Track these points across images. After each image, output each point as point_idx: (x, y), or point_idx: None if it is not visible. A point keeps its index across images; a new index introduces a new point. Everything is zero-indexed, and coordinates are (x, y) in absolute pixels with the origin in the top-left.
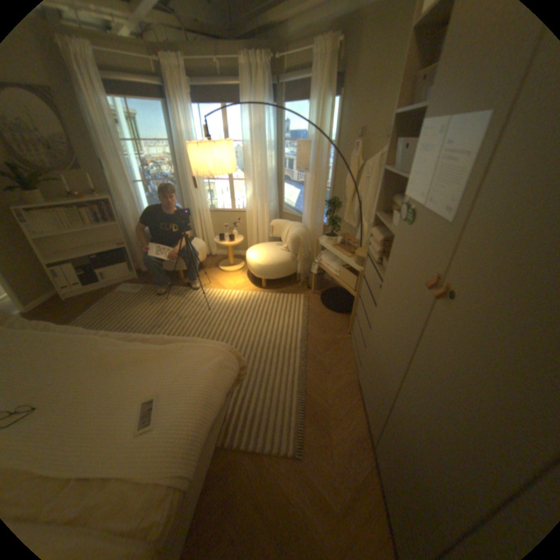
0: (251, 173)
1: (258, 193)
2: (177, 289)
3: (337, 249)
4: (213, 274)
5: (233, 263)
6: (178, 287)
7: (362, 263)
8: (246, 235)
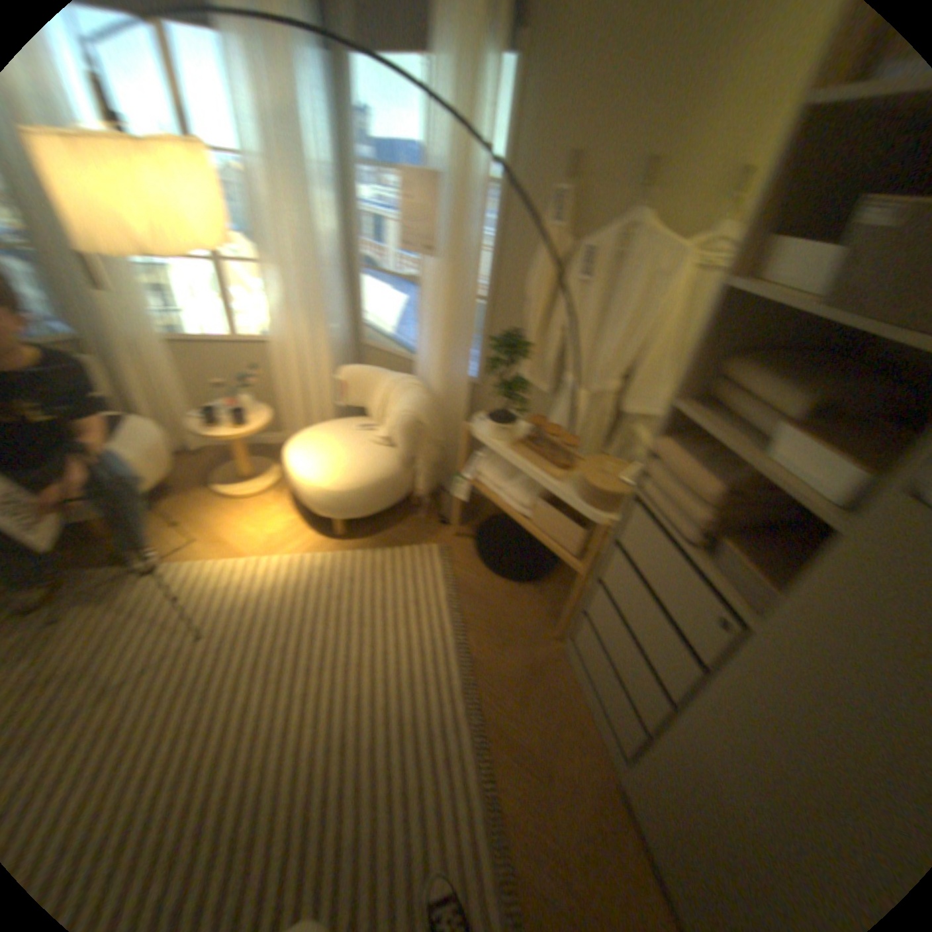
0: (271, 244)
1: (294, 296)
2: (81, 578)
3: (523, 456)
4: (194, 508)
5: (246, 471)
6: (85, 573)
7: (600, 502)
8: (271, 398)
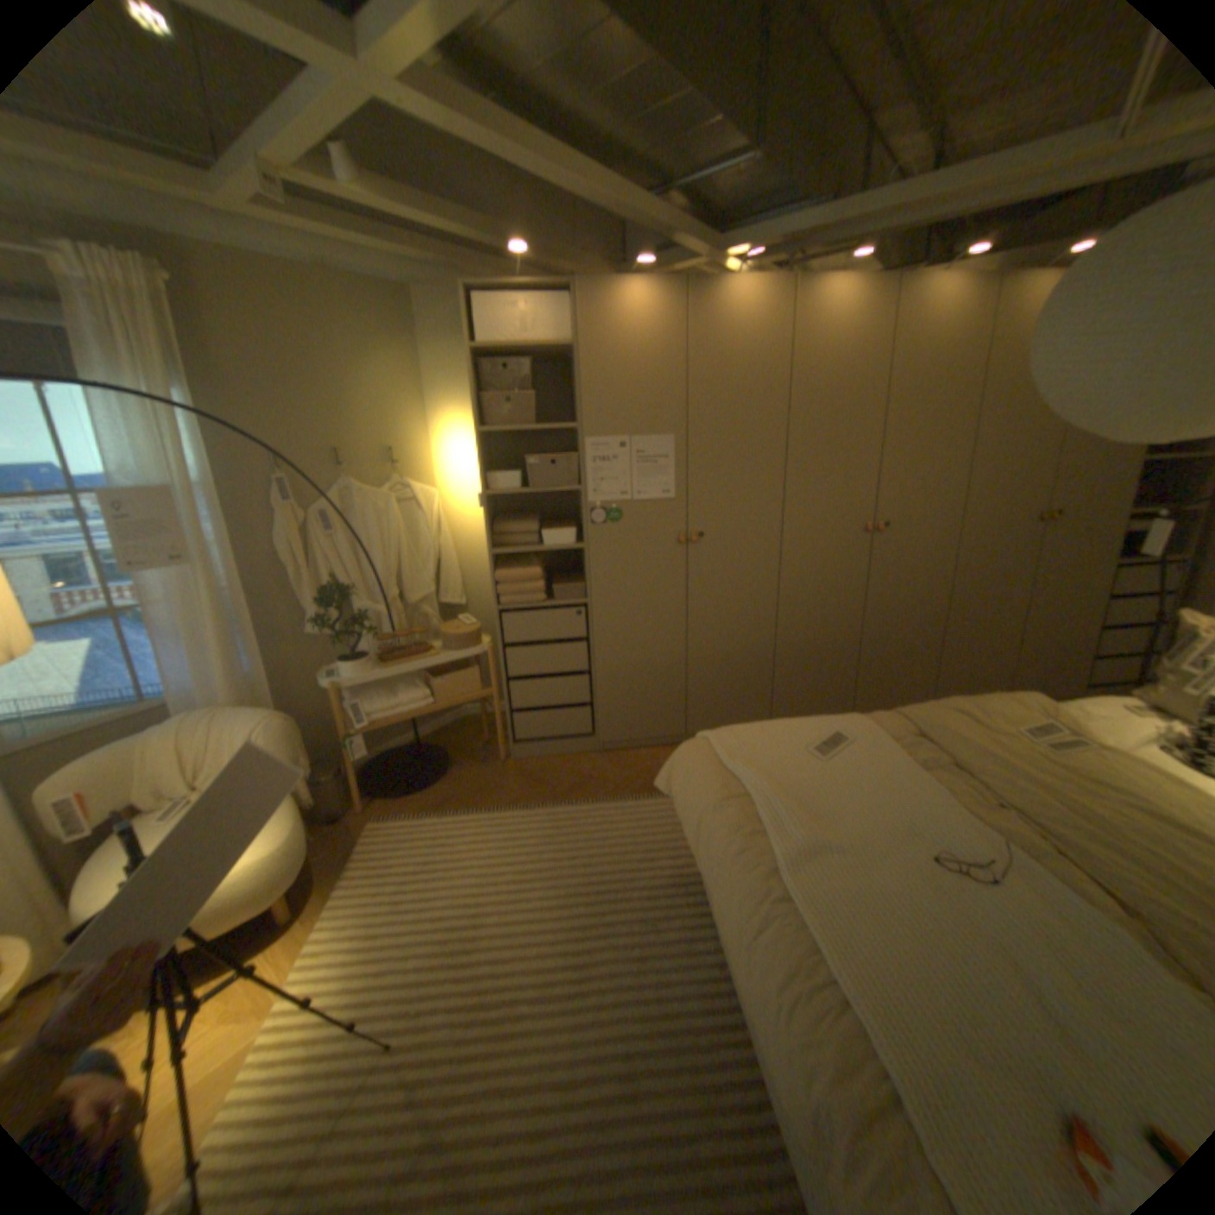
0: None
1: None
2: None
3: (403, 662)
4: None
5: None
6: None
7: (474, 641)
8: None
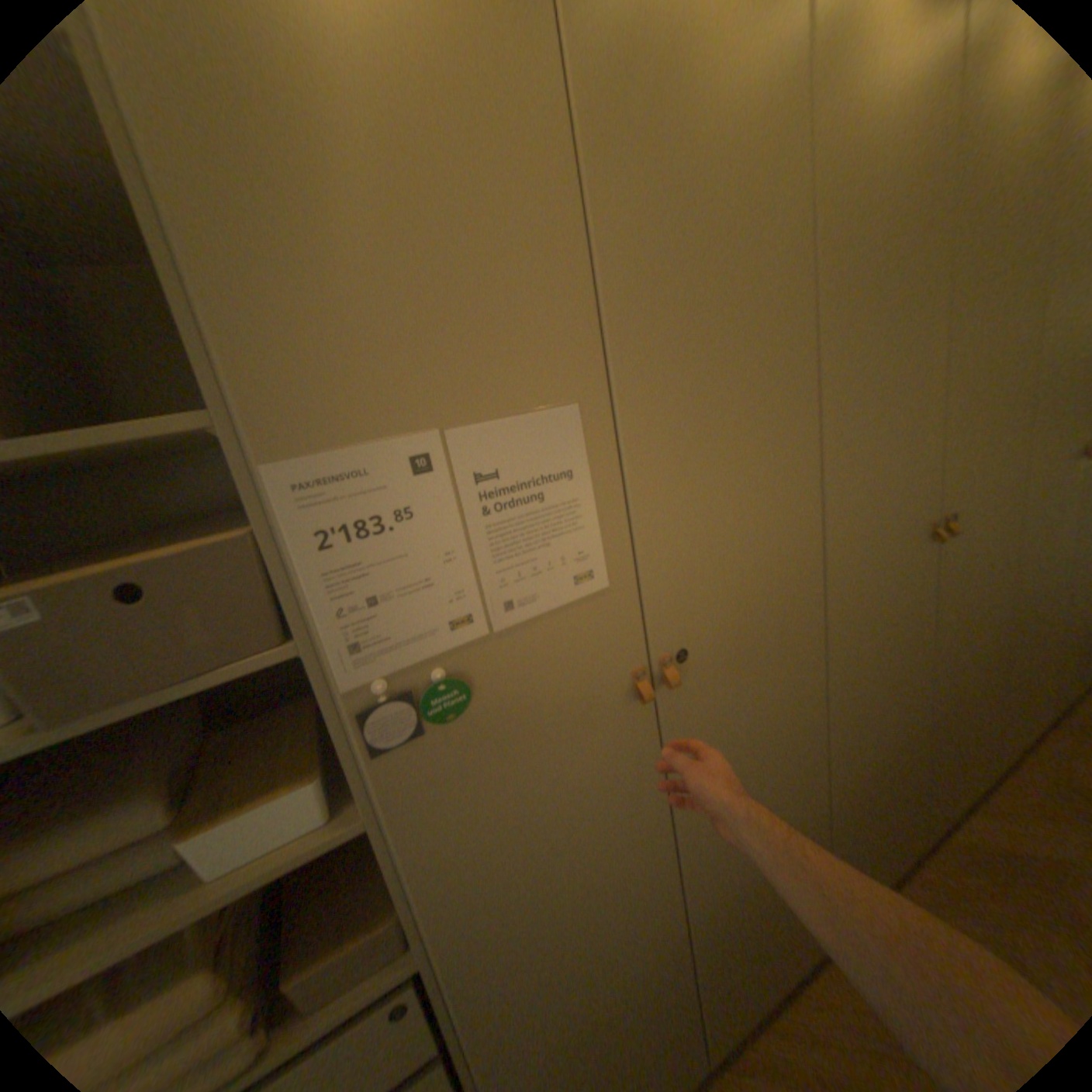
0: None
1: None
2: None
3: None
4: None
5: None
6: None
7: None
8: None
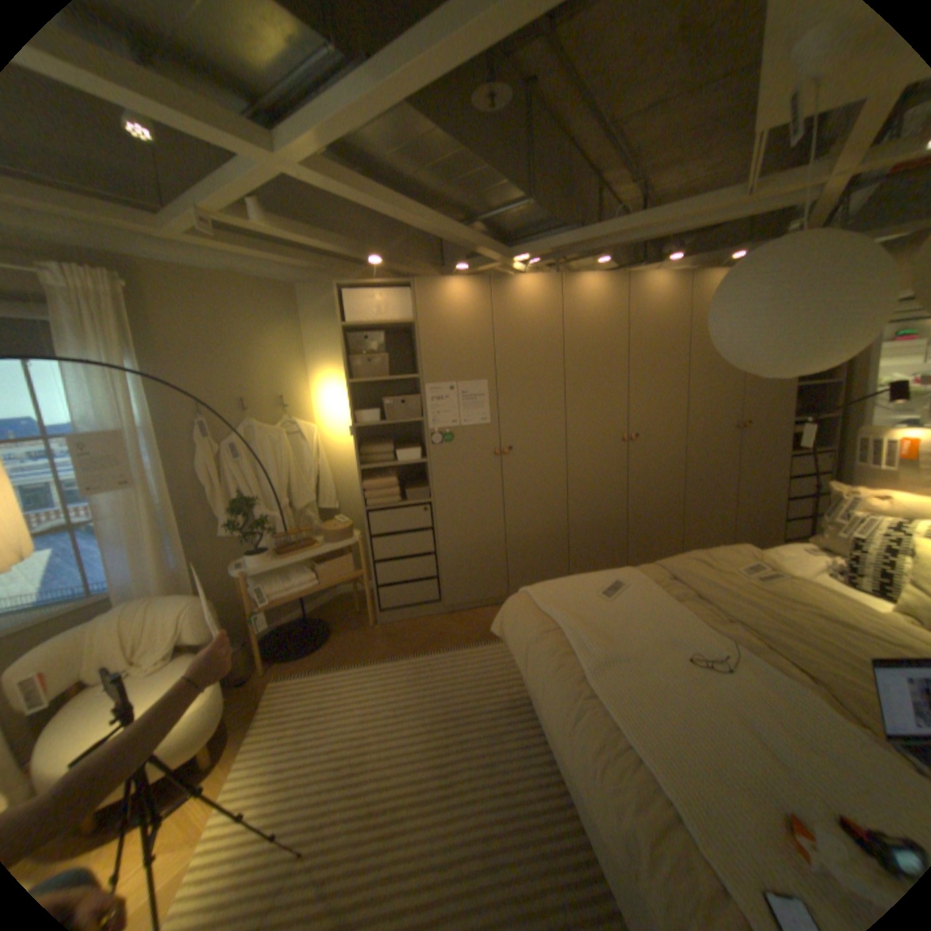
0: None
1: None
2: None
3: (295, 553)
4: None
5: None
6: None
7: (349, 534)
8: None
